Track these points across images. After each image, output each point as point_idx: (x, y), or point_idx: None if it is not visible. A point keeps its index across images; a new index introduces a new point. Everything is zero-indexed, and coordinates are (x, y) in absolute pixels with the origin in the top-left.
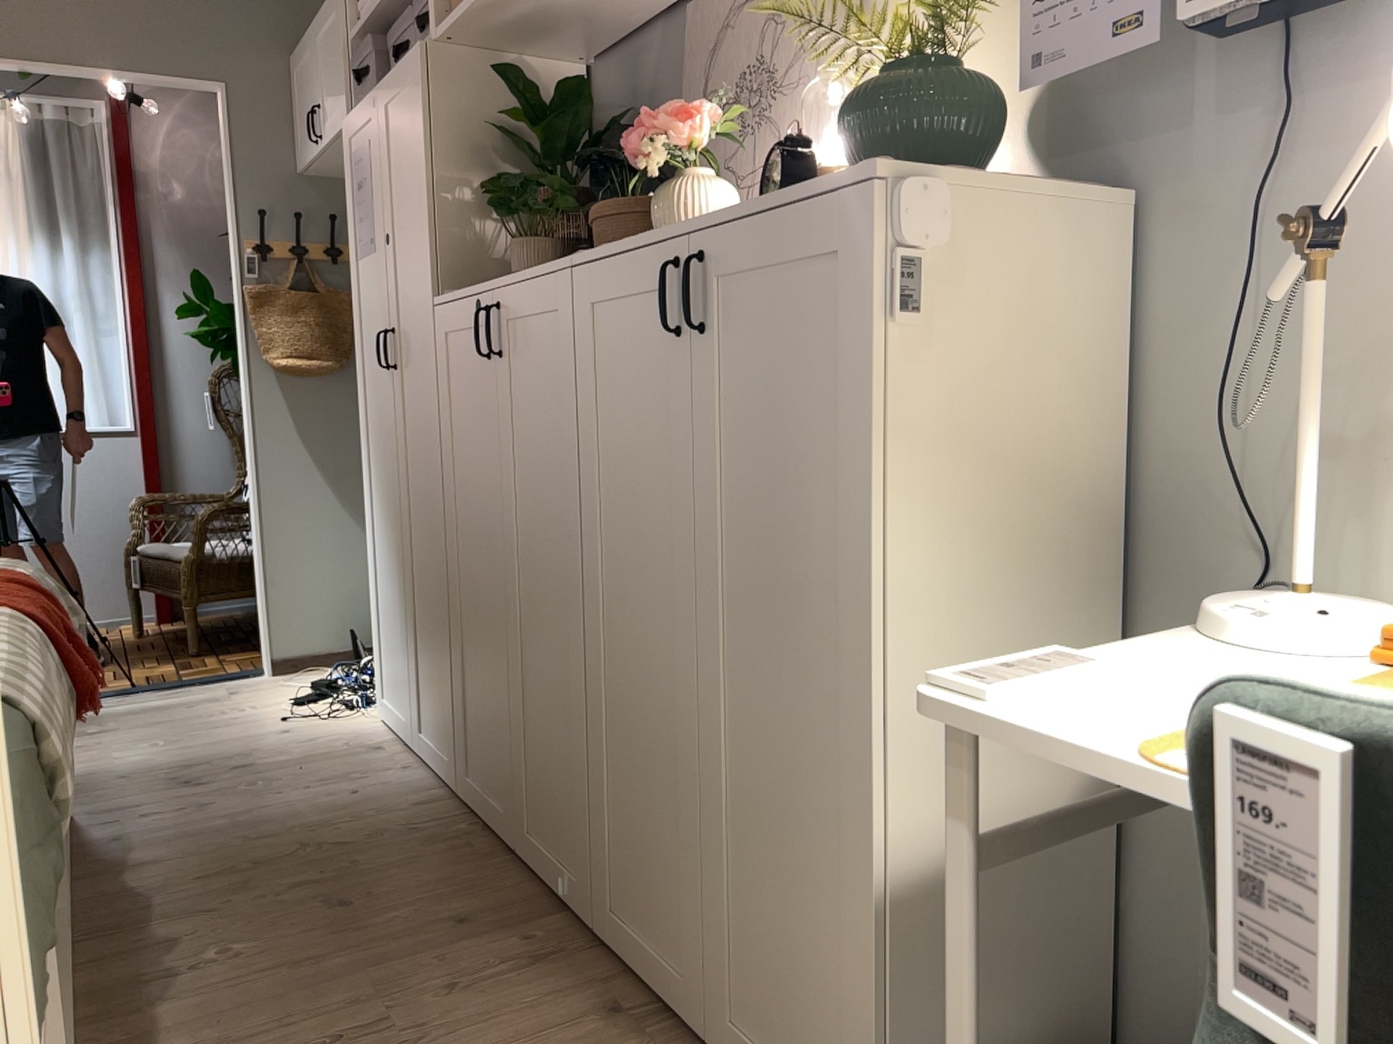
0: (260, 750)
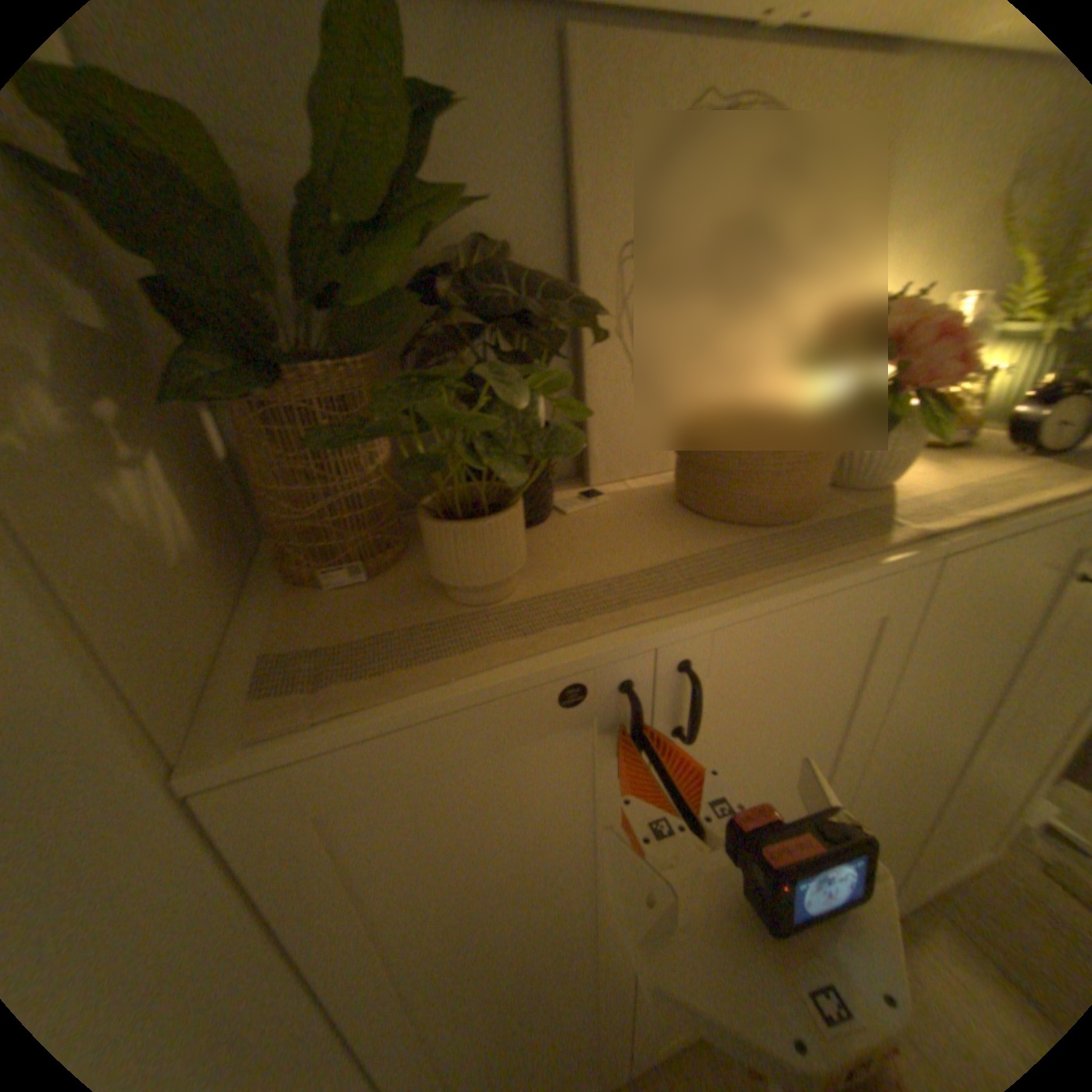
0: None
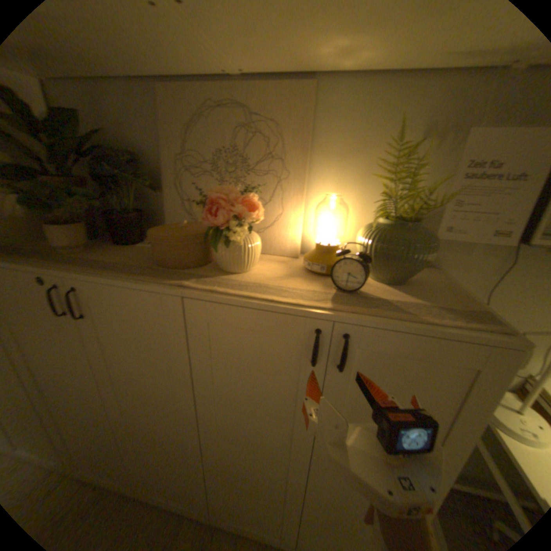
0: None
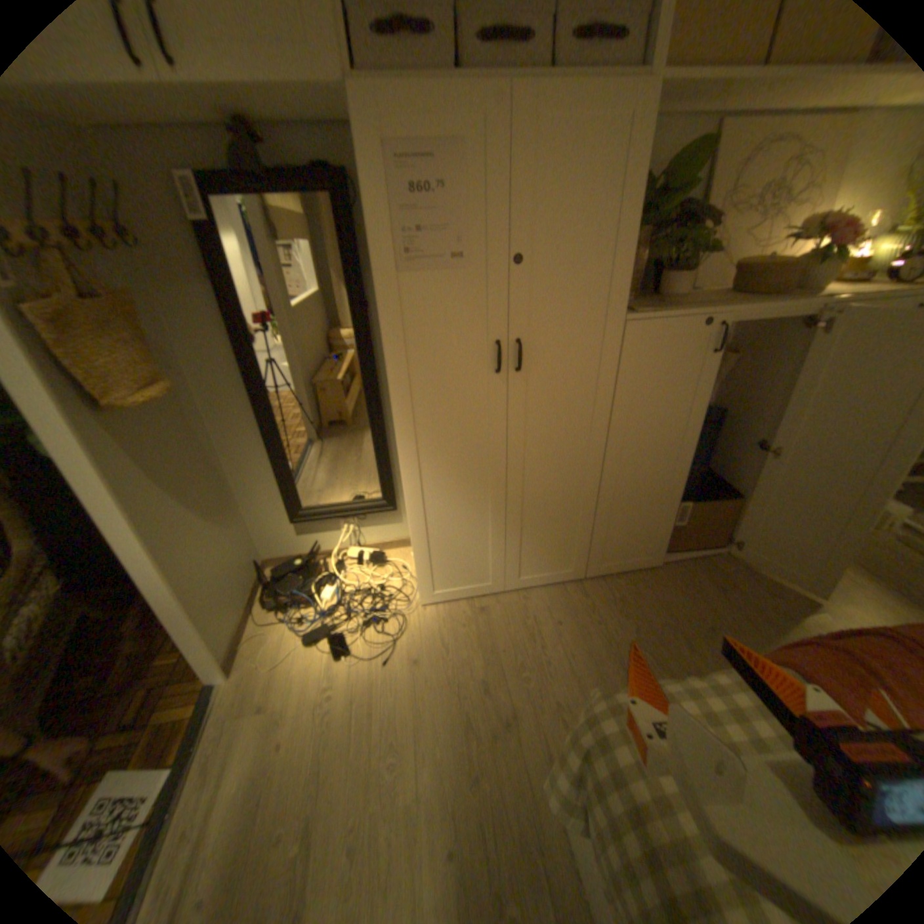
0: (450, 678)
